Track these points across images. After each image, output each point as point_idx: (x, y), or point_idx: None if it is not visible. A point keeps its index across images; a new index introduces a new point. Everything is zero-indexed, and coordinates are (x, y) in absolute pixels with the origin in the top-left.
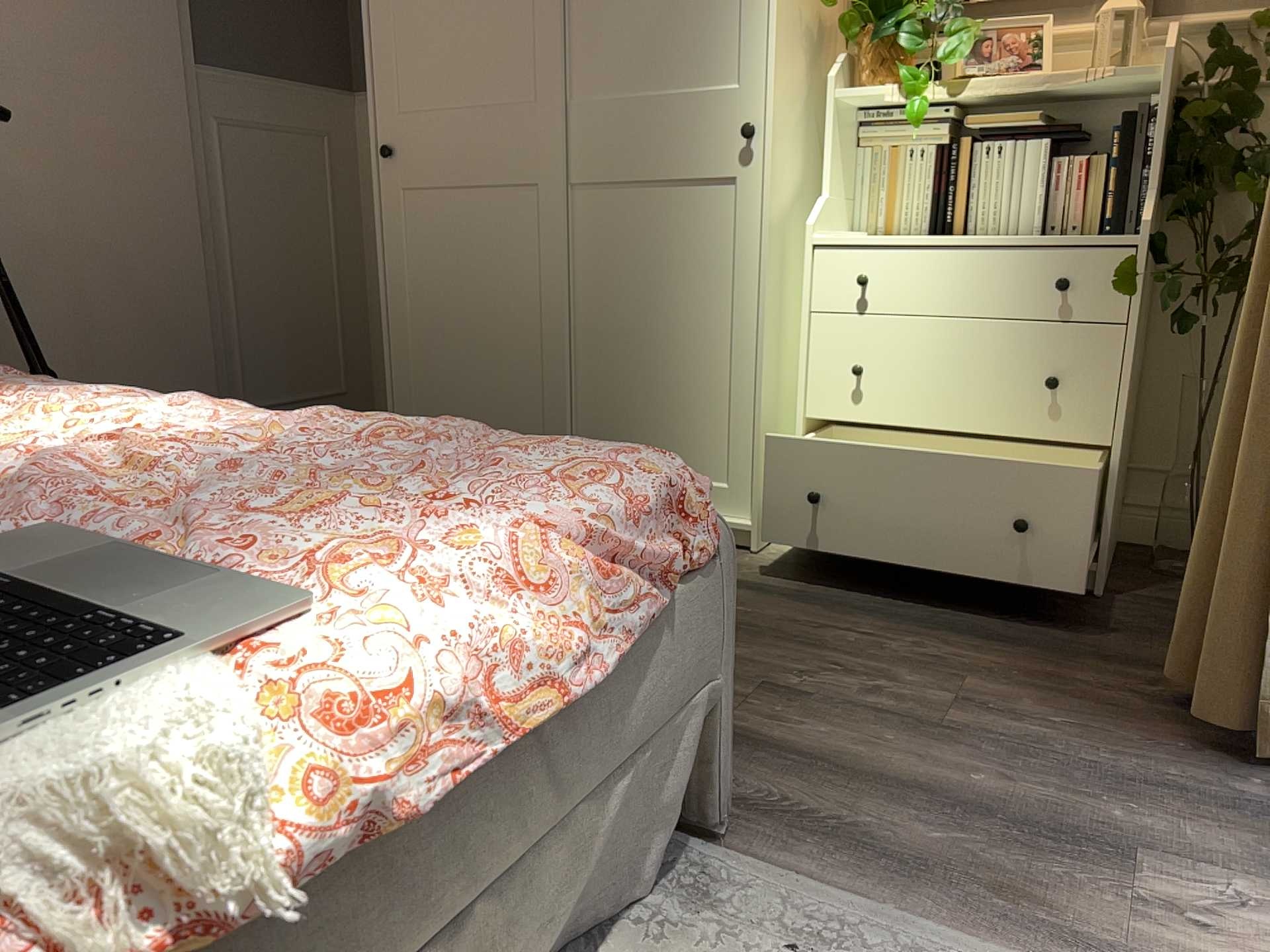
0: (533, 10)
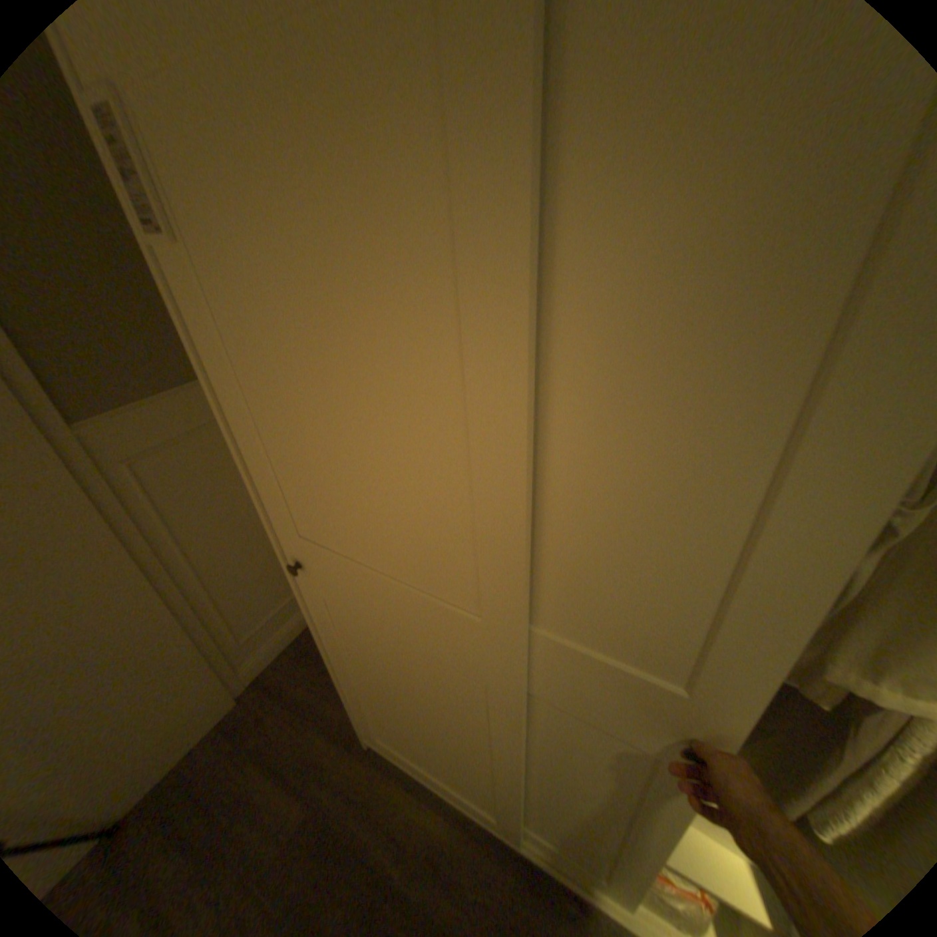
0: (472, 523)
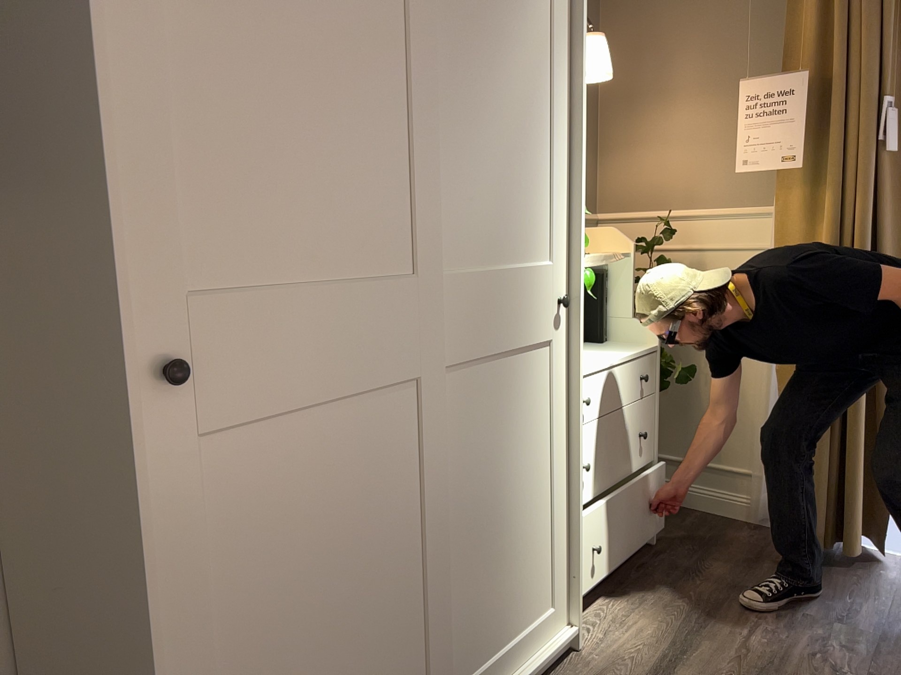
0: (415, 165)
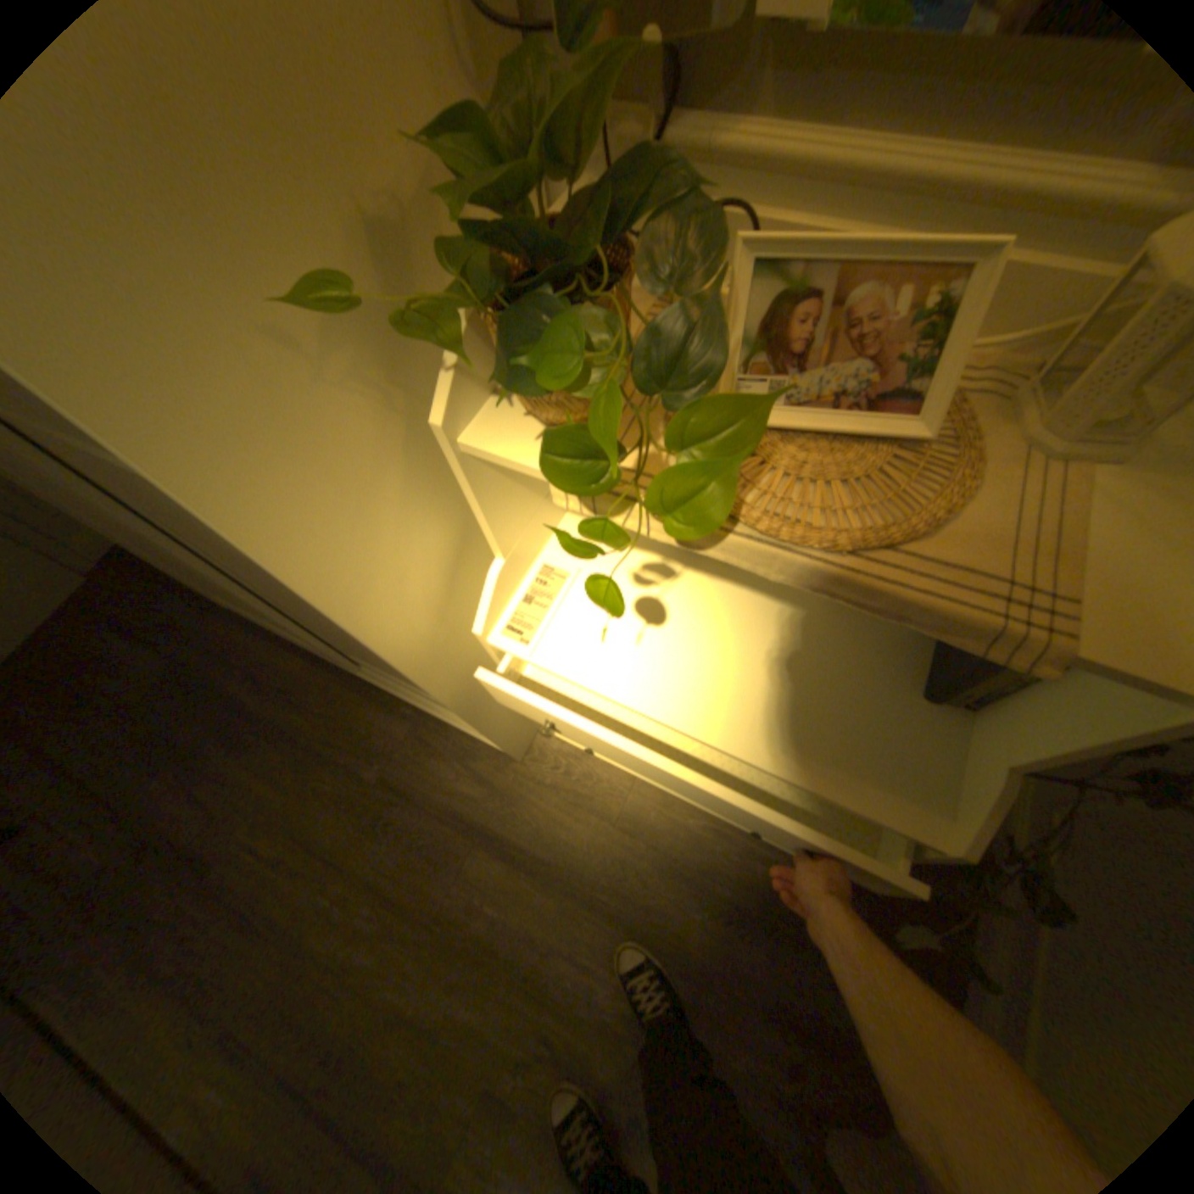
0: None
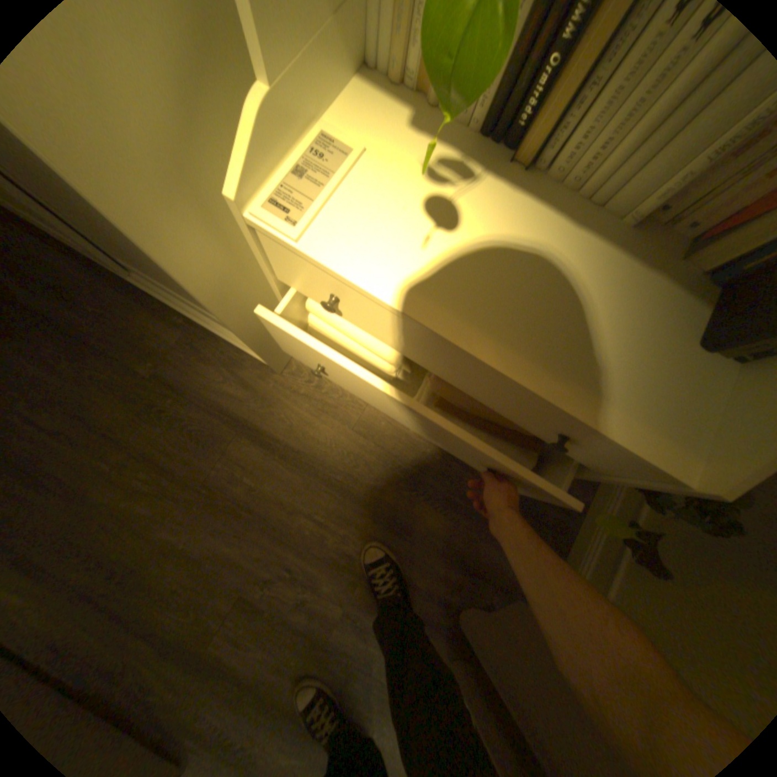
0: None
